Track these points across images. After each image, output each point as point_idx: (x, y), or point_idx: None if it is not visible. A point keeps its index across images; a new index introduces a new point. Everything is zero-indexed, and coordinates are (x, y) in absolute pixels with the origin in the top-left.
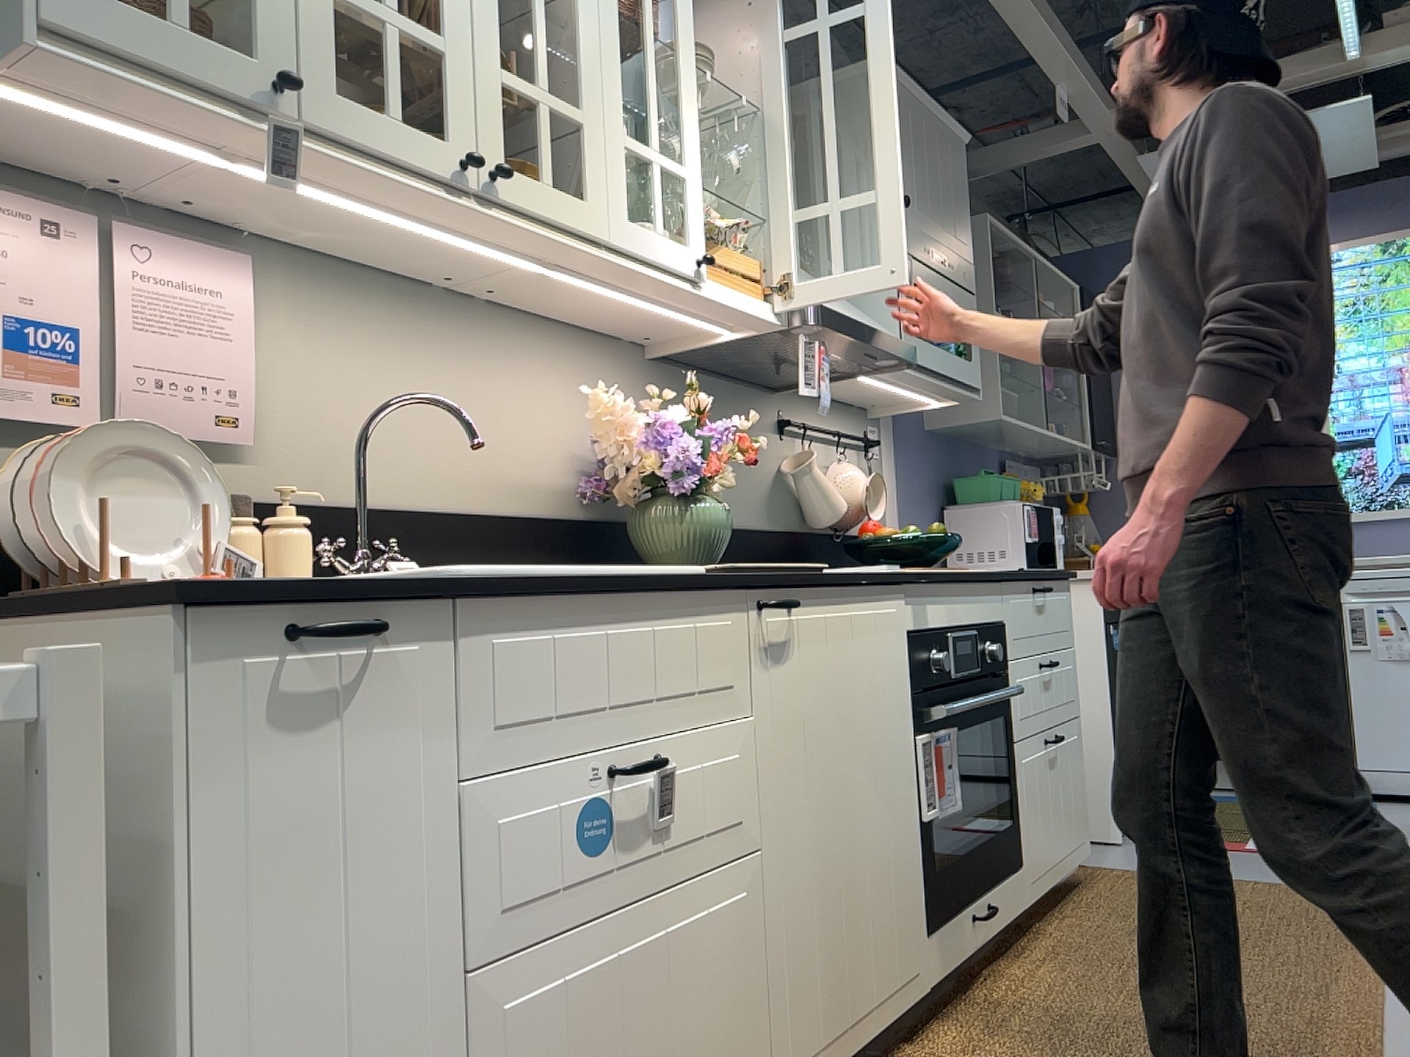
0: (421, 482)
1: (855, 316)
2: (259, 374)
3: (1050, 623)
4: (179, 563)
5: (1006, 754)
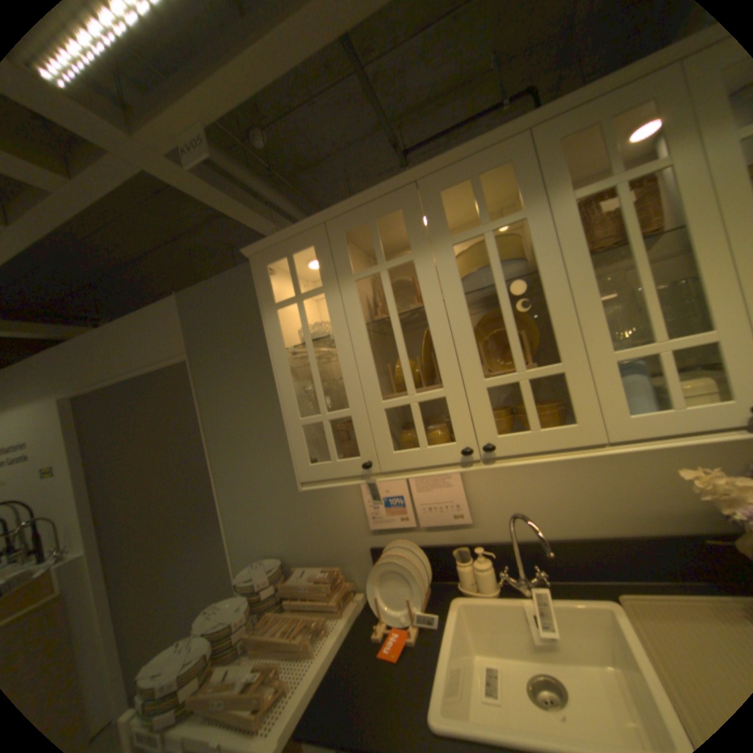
0: (572, 525)
1: None
2: (471, 492)
3: None
4: (416, 608)
5: None
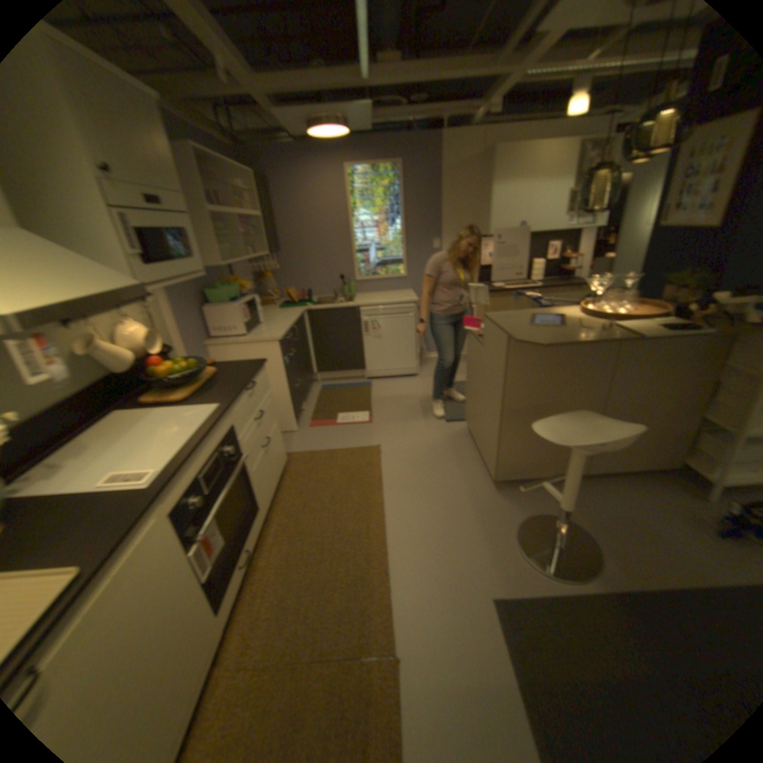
0: None
1: (80, 288)
2: None
3: (258, 395)
4: None
5: (245, 479)
